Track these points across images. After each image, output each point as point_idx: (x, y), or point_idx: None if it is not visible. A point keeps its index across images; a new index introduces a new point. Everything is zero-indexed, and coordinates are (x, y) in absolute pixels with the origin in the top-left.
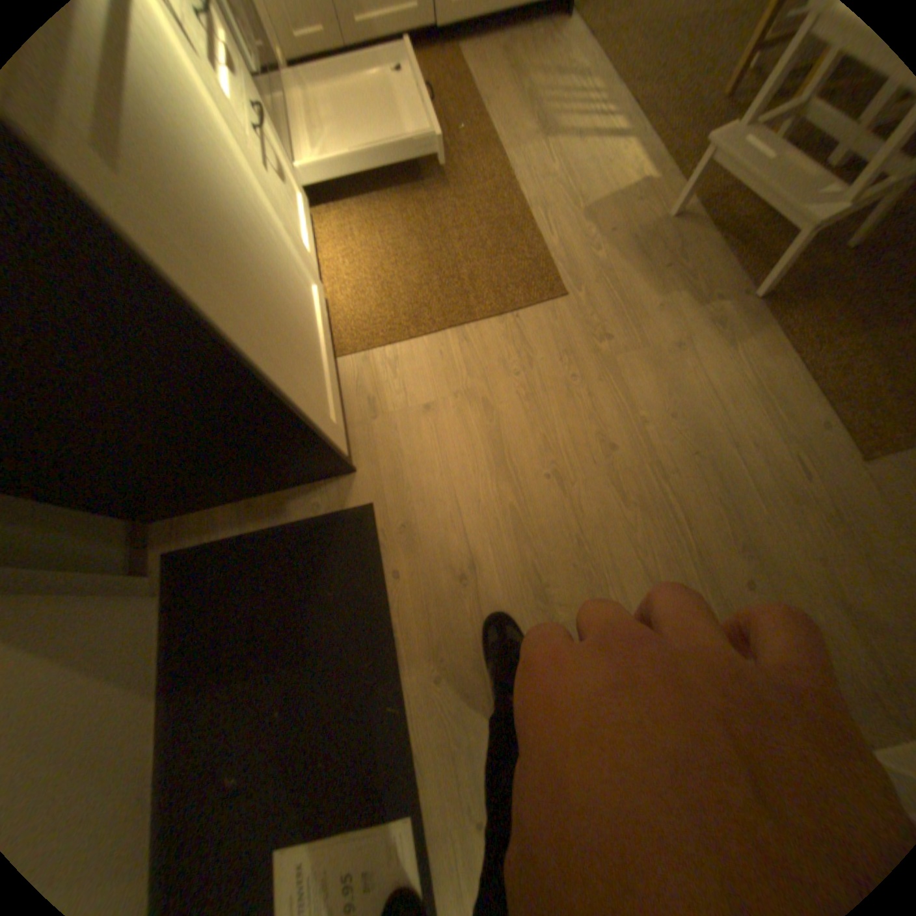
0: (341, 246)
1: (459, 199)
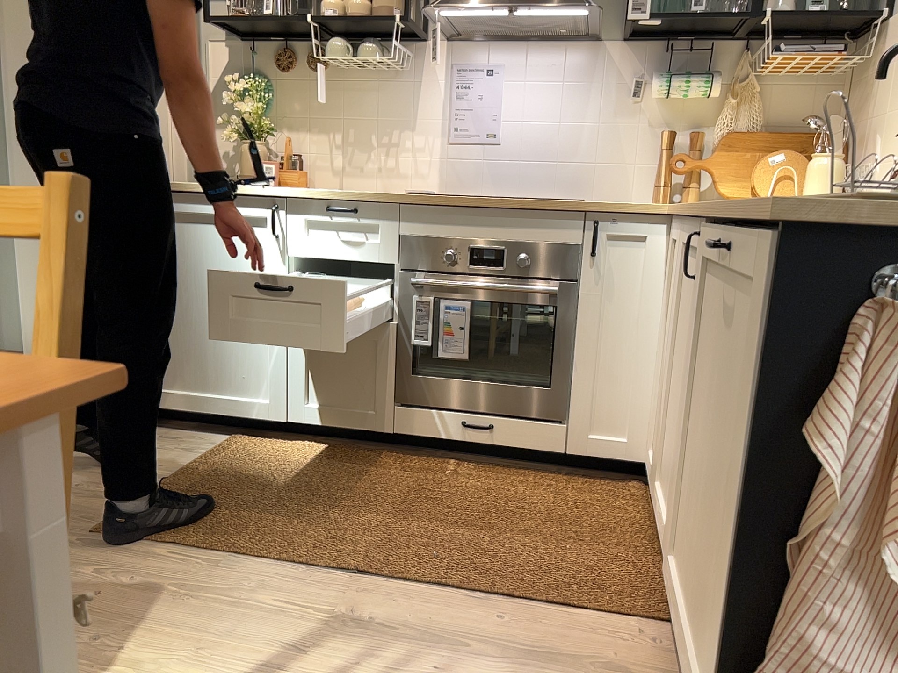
0: (340, 457)
1: (311, 520)
